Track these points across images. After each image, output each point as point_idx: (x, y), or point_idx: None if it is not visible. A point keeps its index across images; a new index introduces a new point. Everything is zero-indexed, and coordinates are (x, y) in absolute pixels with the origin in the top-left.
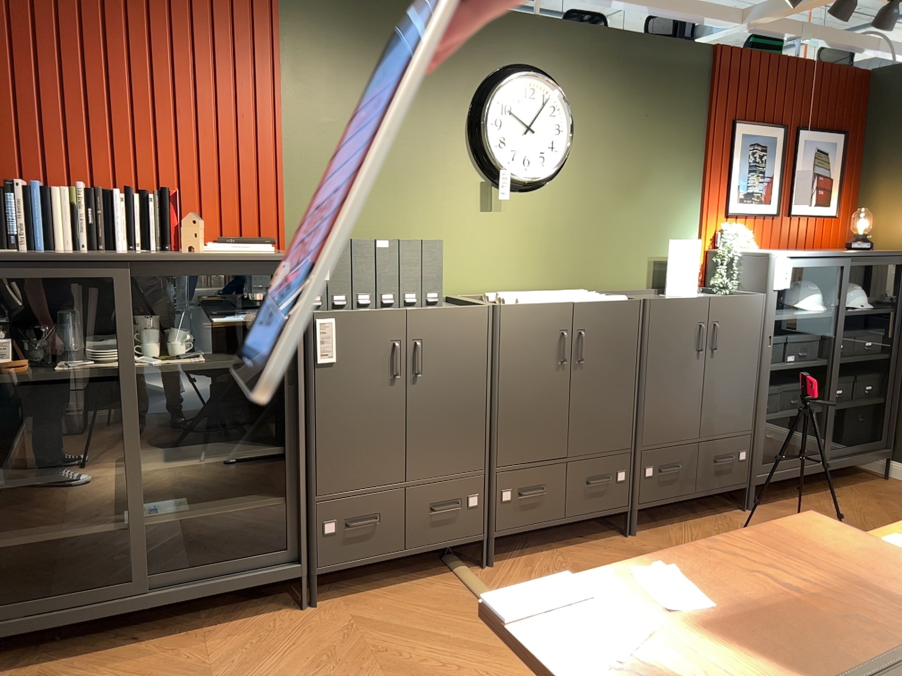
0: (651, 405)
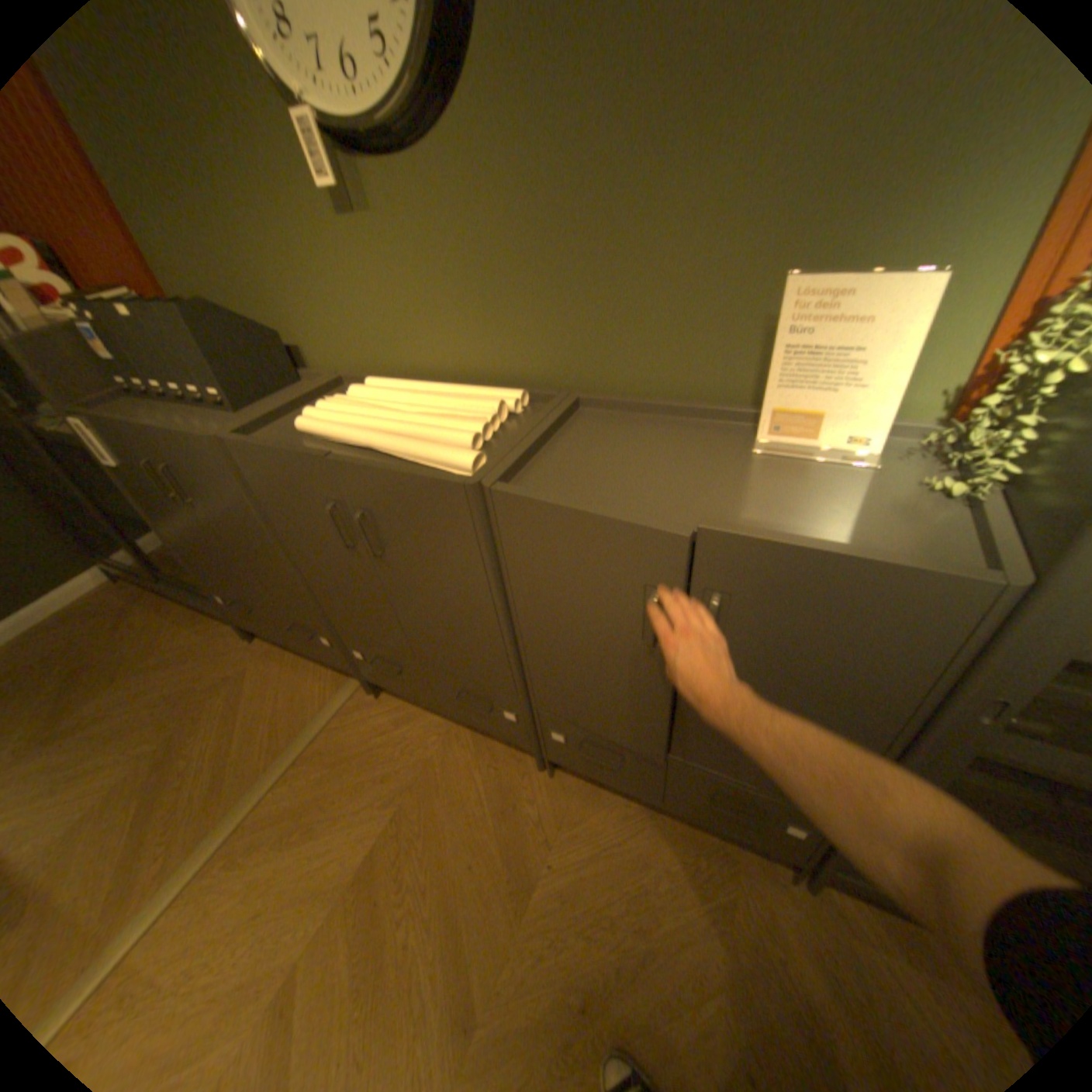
0: (540, 666)
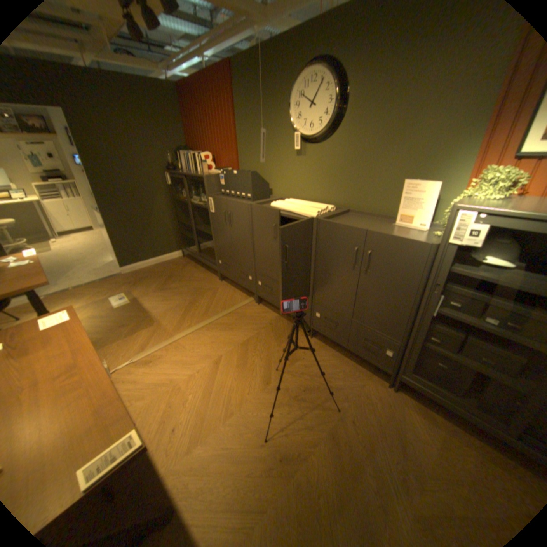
0: (320, 281)
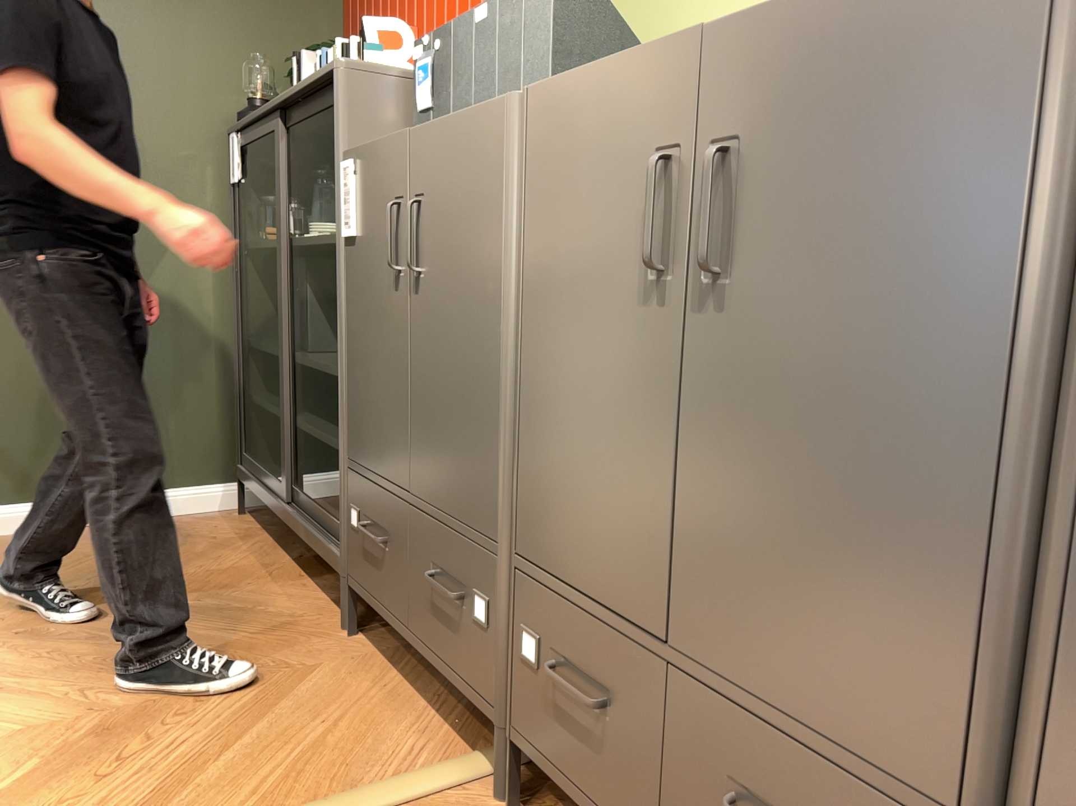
0: None
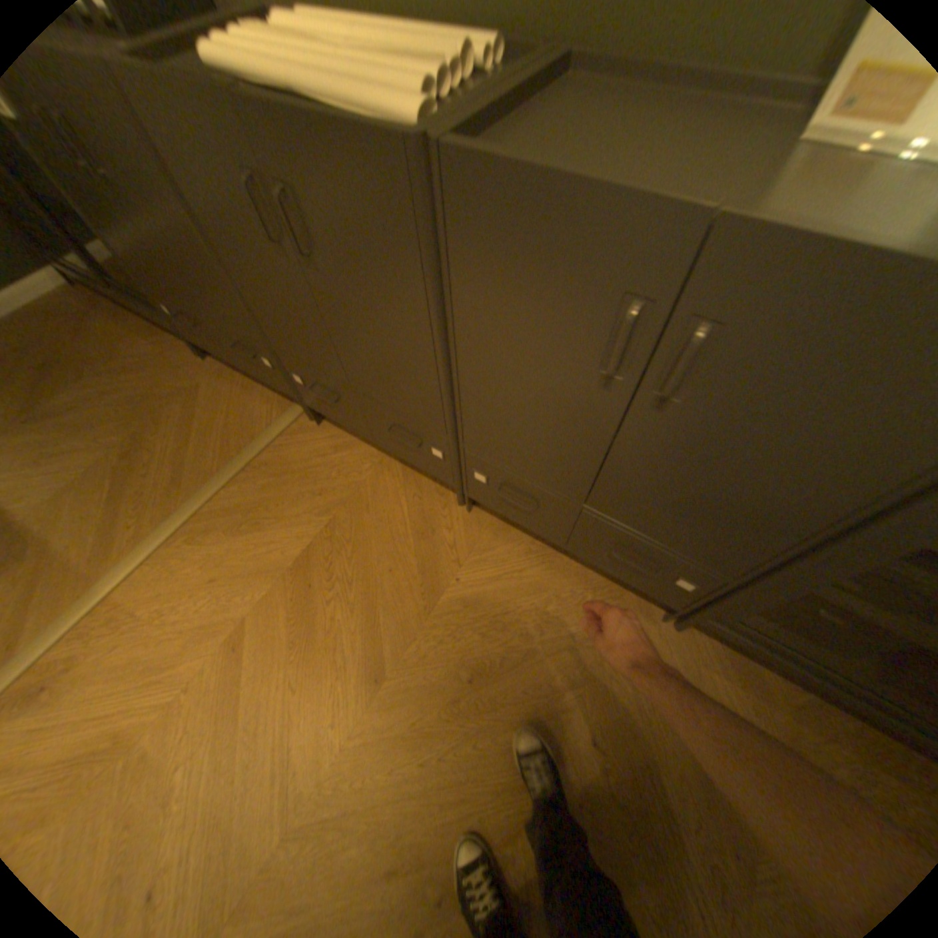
0: (473, 404)
